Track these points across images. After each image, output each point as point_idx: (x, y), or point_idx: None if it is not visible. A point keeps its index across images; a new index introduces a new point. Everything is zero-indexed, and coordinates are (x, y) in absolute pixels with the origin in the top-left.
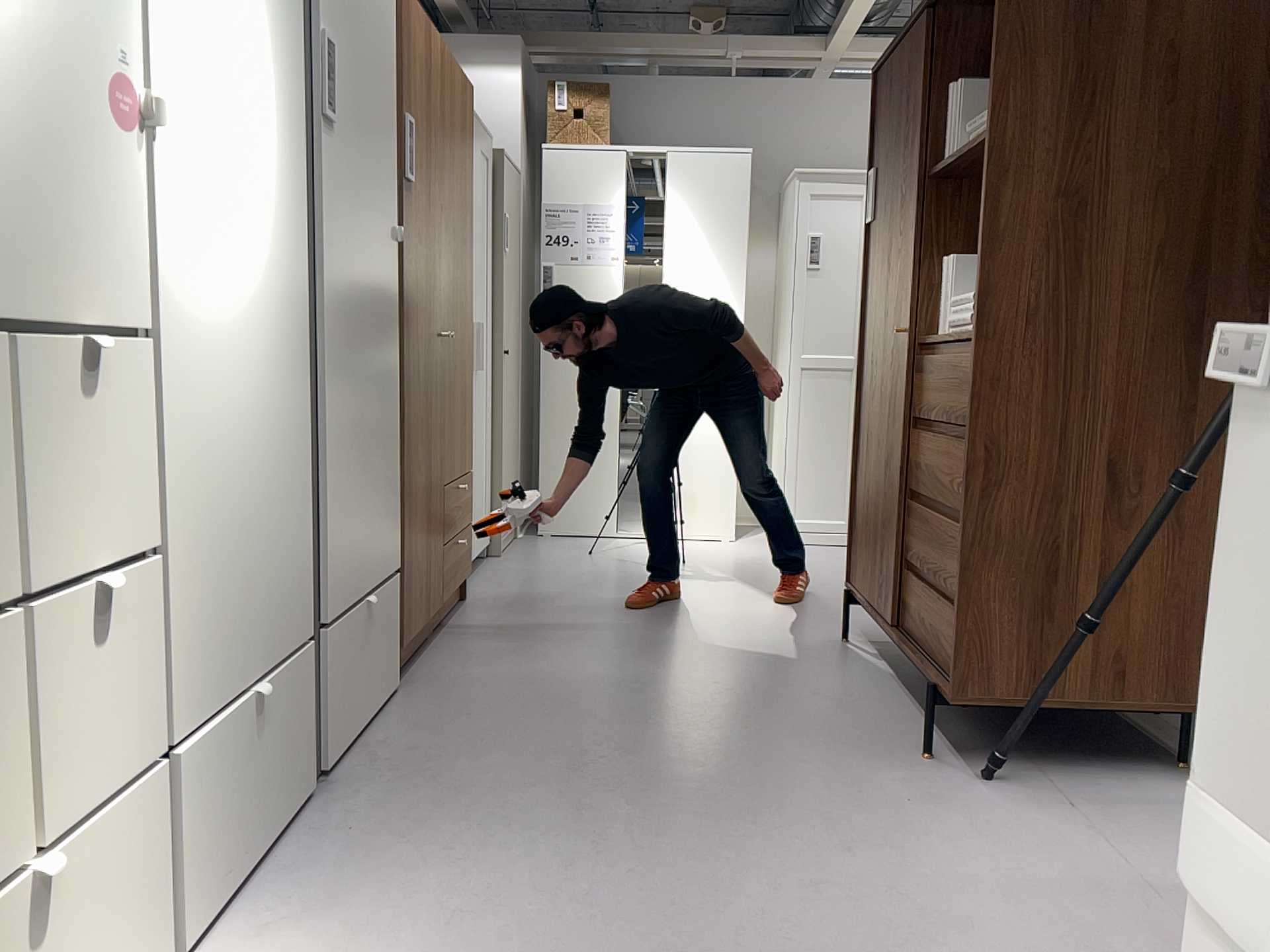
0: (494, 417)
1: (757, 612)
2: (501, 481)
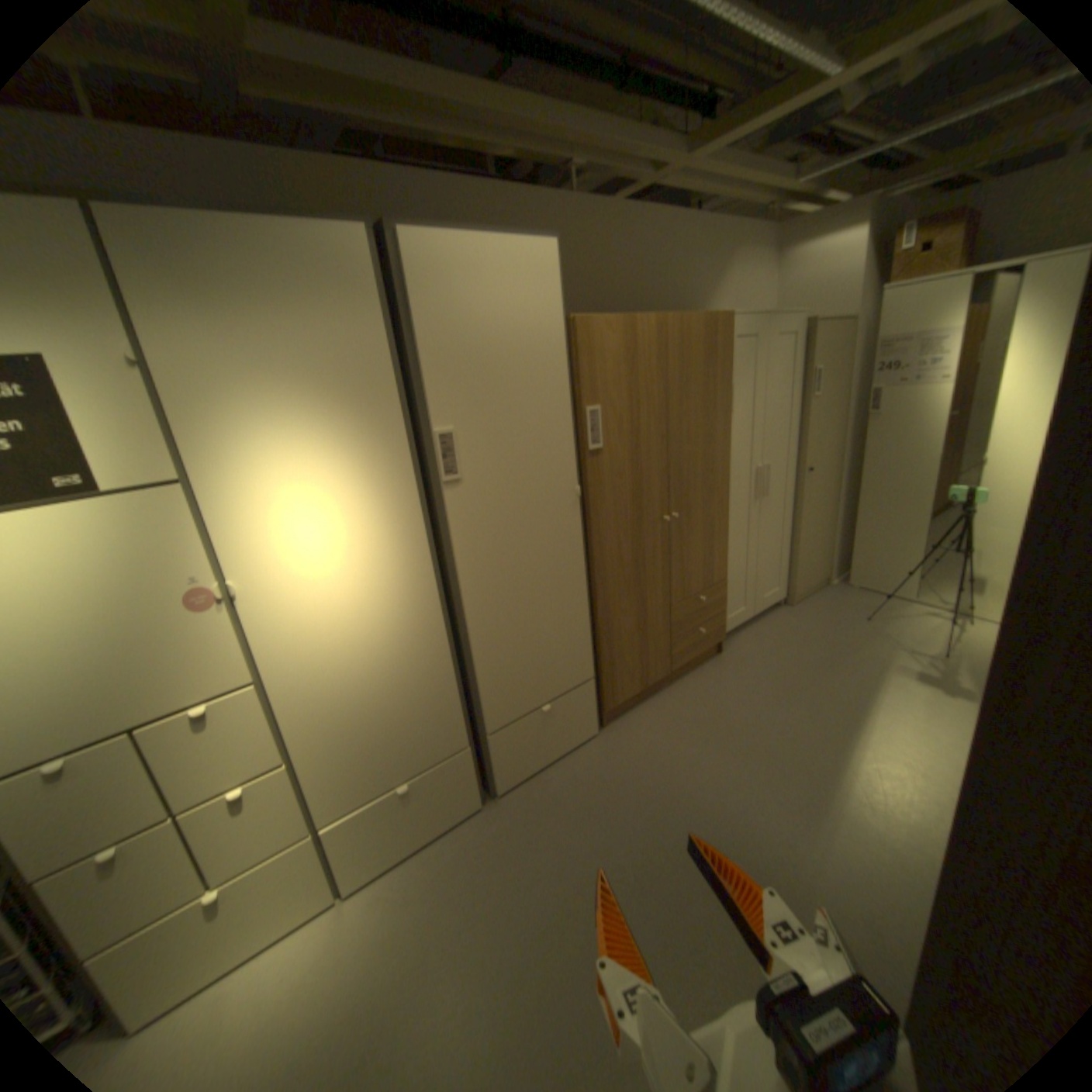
0: (795, 517)
1: (947, 759)
2: (797, 560)
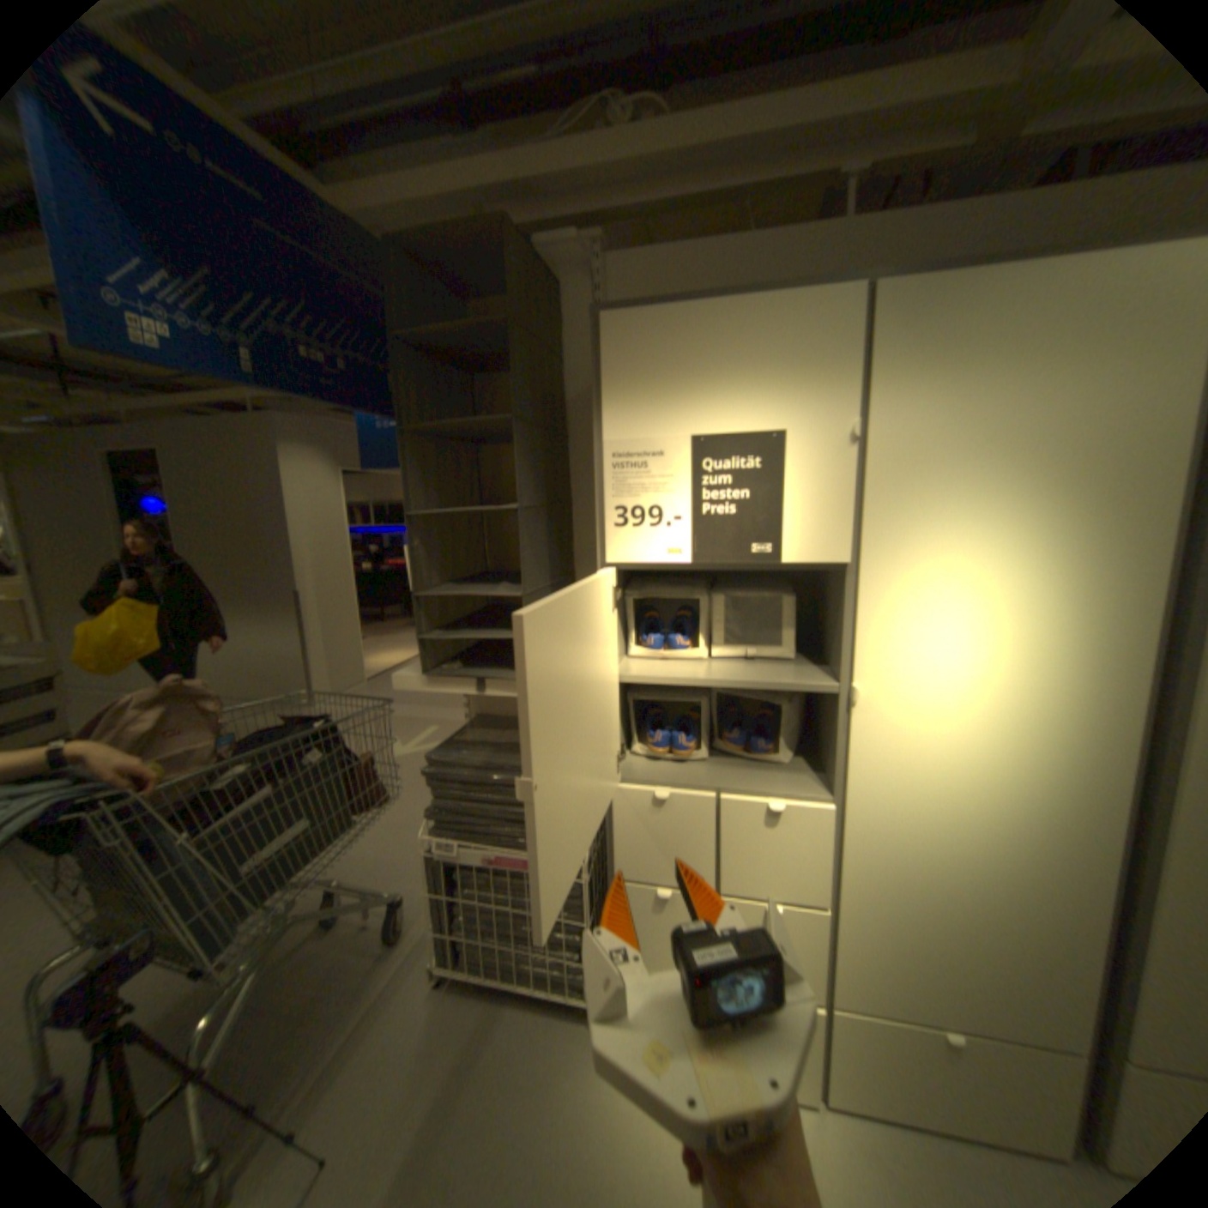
0: None
1: None
2: None
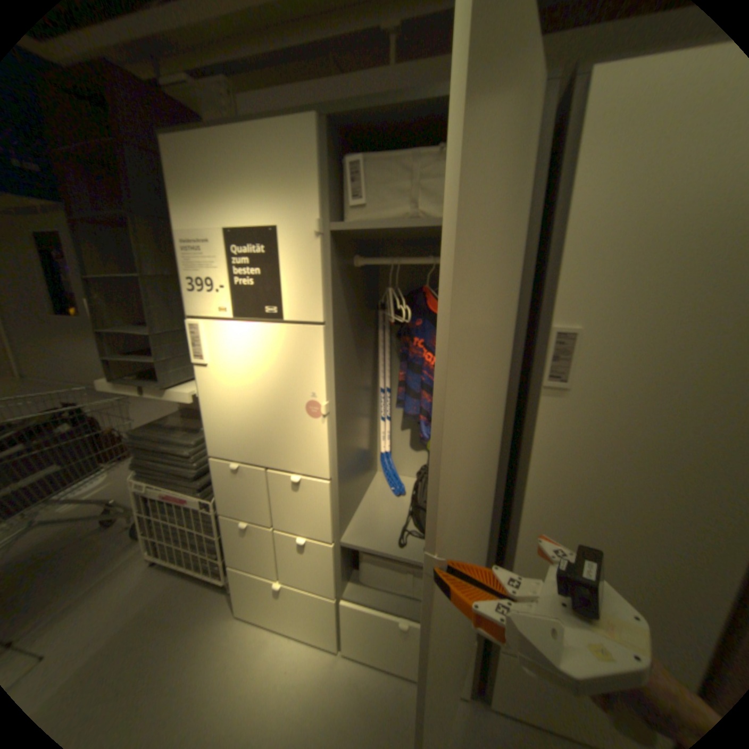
0: None
1: None
2: None
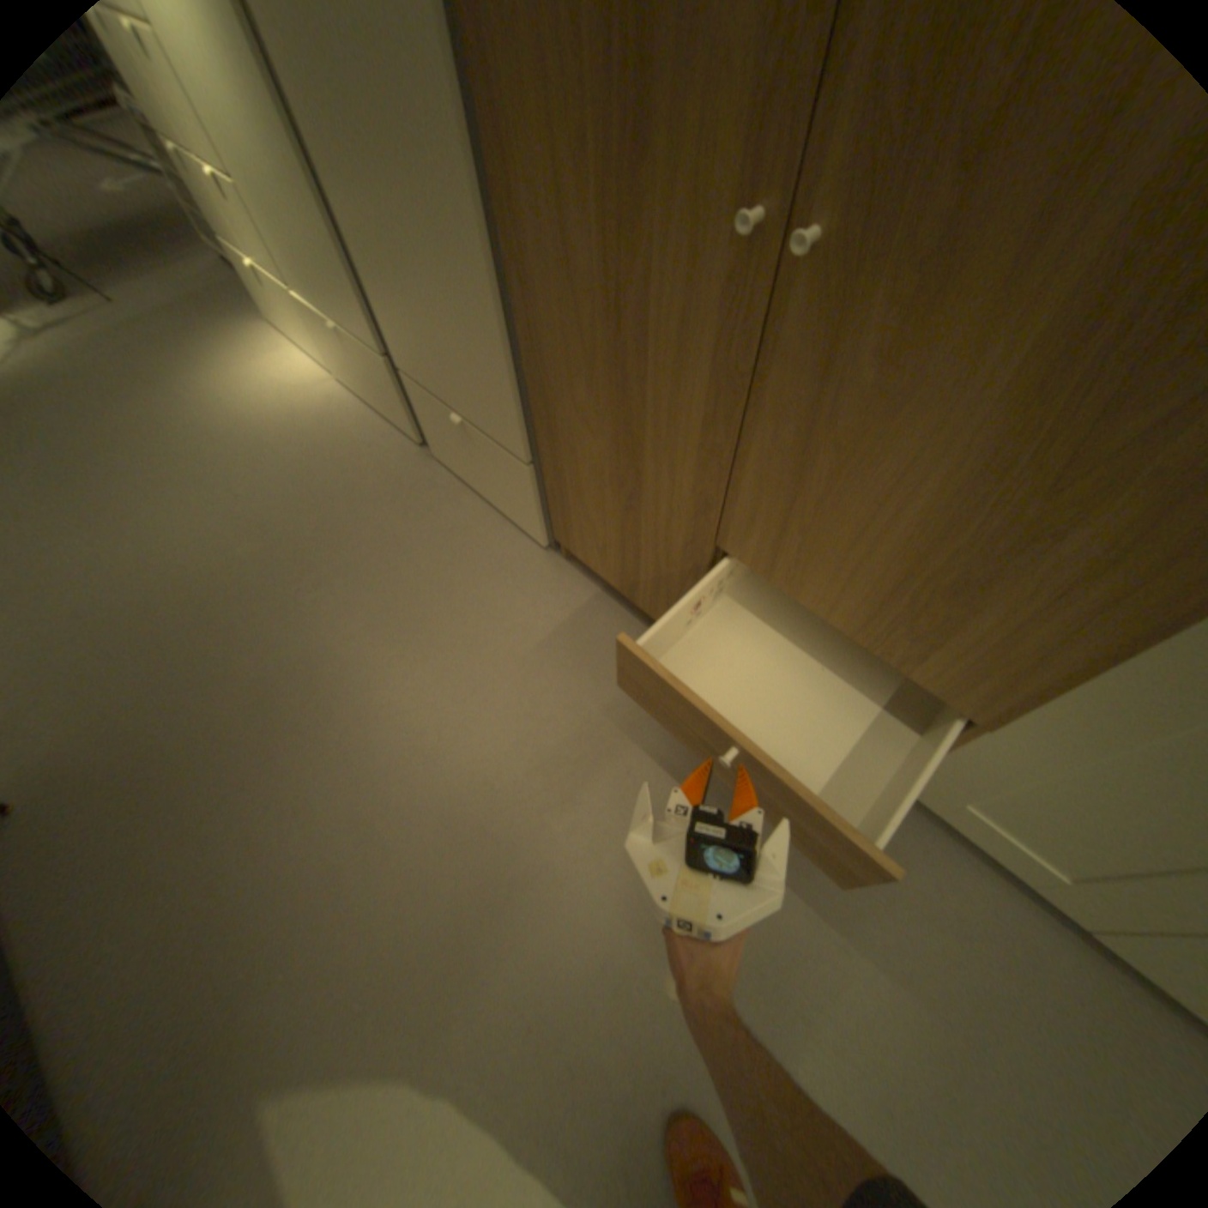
0: None
1: None
2: None
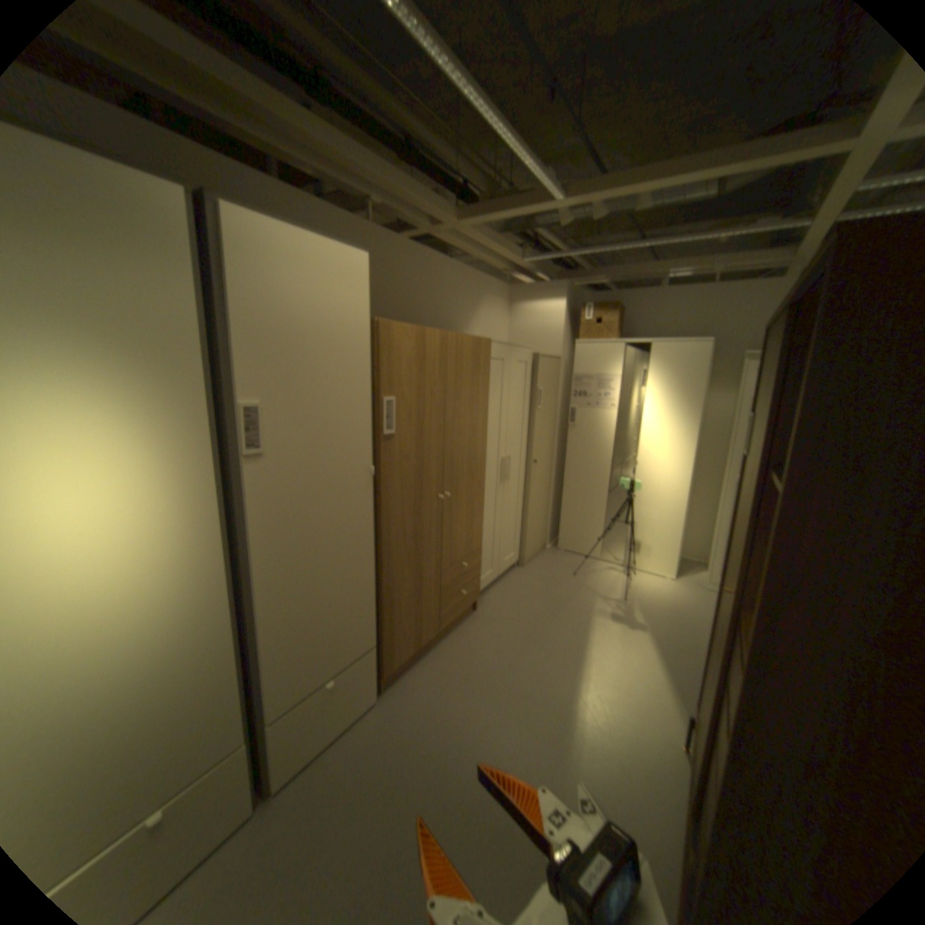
0: (525, 498)
1: (639, 680)
2: (527, 531)
